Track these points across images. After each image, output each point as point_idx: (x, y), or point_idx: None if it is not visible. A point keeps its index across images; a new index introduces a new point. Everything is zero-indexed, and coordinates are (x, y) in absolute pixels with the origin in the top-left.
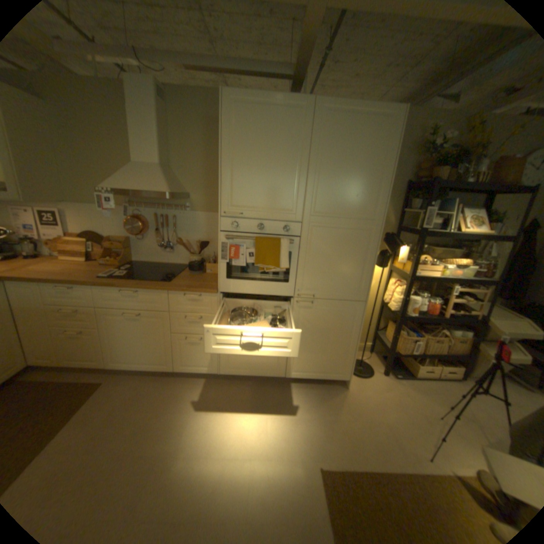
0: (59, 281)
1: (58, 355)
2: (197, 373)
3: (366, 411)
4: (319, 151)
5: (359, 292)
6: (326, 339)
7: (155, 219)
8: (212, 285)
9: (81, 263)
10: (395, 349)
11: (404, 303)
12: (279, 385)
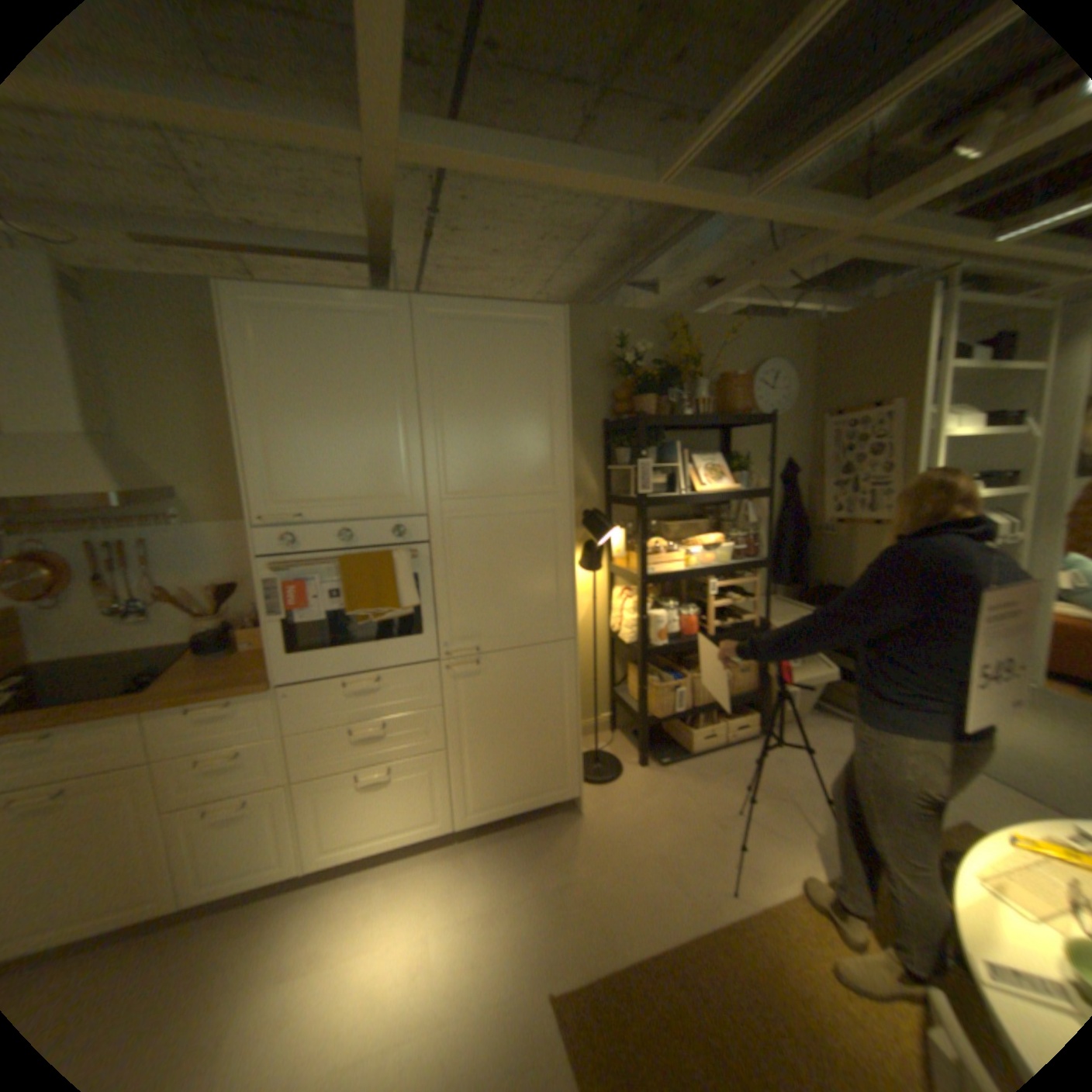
0: None
1: None
2: (247, 891)
3: (620, 845)
4: (437, 387)
5: (561, 624)
6: (521, 727)
7: (91, 554)
8: (258, 676)
9: None
10: (648, 713)
11: (642, 626)
12: (448, 854)
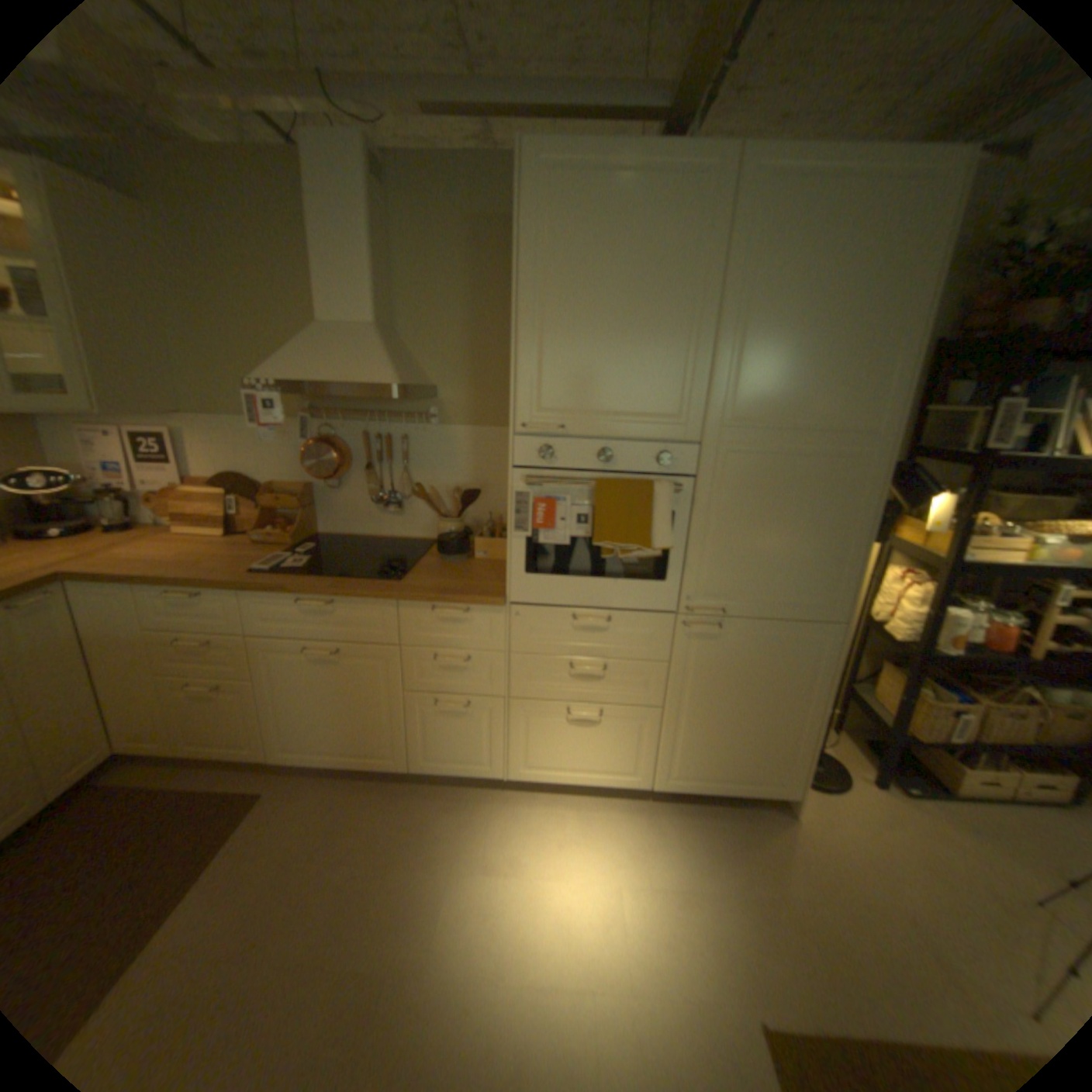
0: (174, 580)
1: (174, 733)
2: (460, 777)
3: (851, 877)
4: (750, 273)
5: (835, 602)
6: (752, 708)
7: (365, 443)
8: (494, 587)
9: (217, 540)
10: (908, 730)
11: (930, 624)
12: (641, 808)
